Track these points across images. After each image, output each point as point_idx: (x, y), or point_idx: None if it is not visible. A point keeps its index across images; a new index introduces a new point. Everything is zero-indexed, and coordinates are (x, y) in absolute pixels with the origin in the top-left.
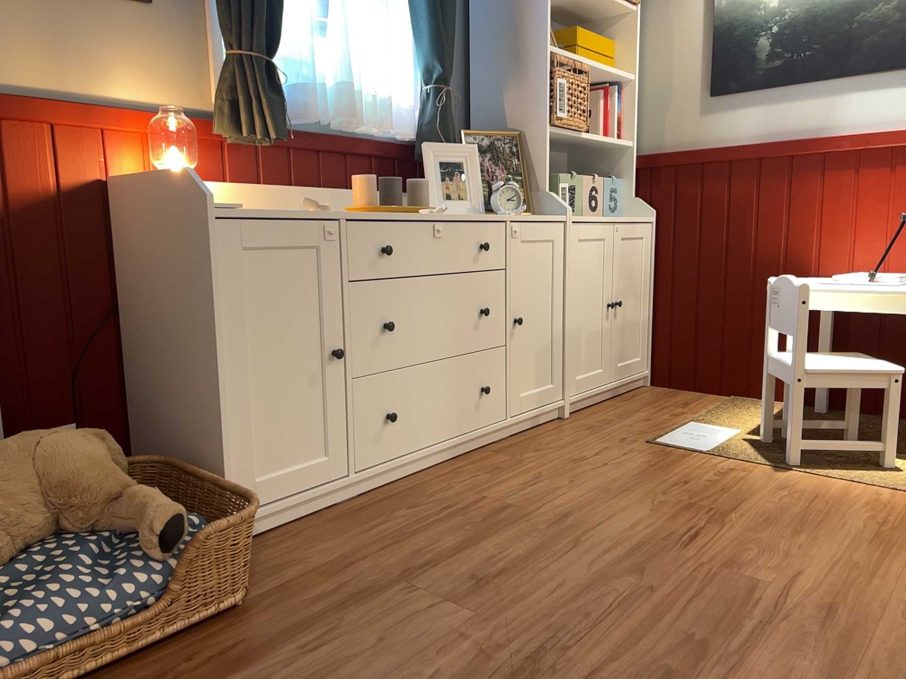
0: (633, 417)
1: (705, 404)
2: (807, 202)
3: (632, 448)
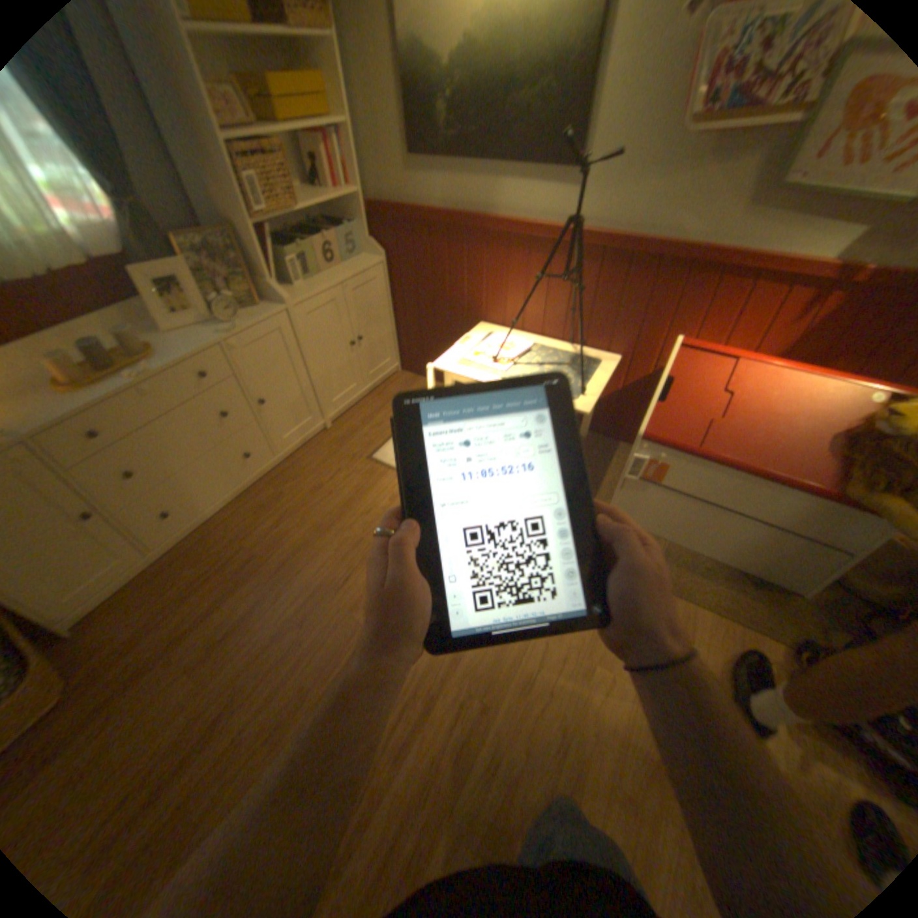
0: (372, 423)
1: None
2: (480, 267)
3: (355, 468)
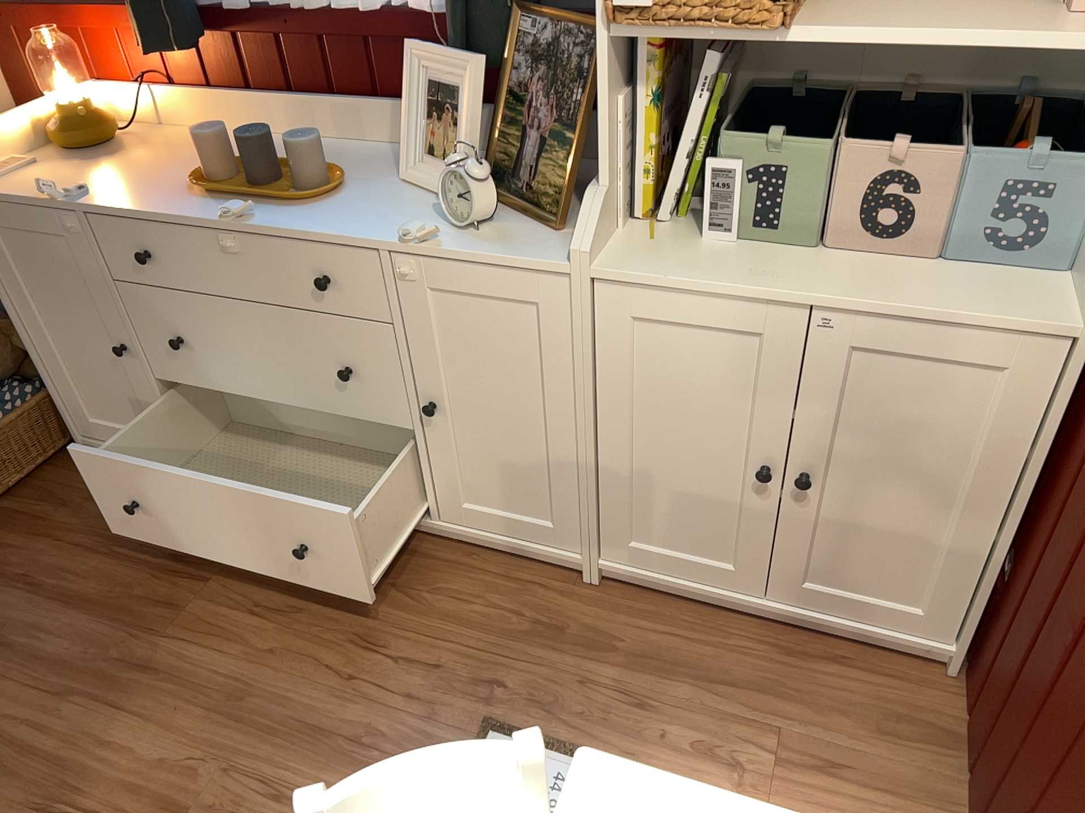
0: (649, 680)
1: (844, 810)
2: None
3: (446, 703)
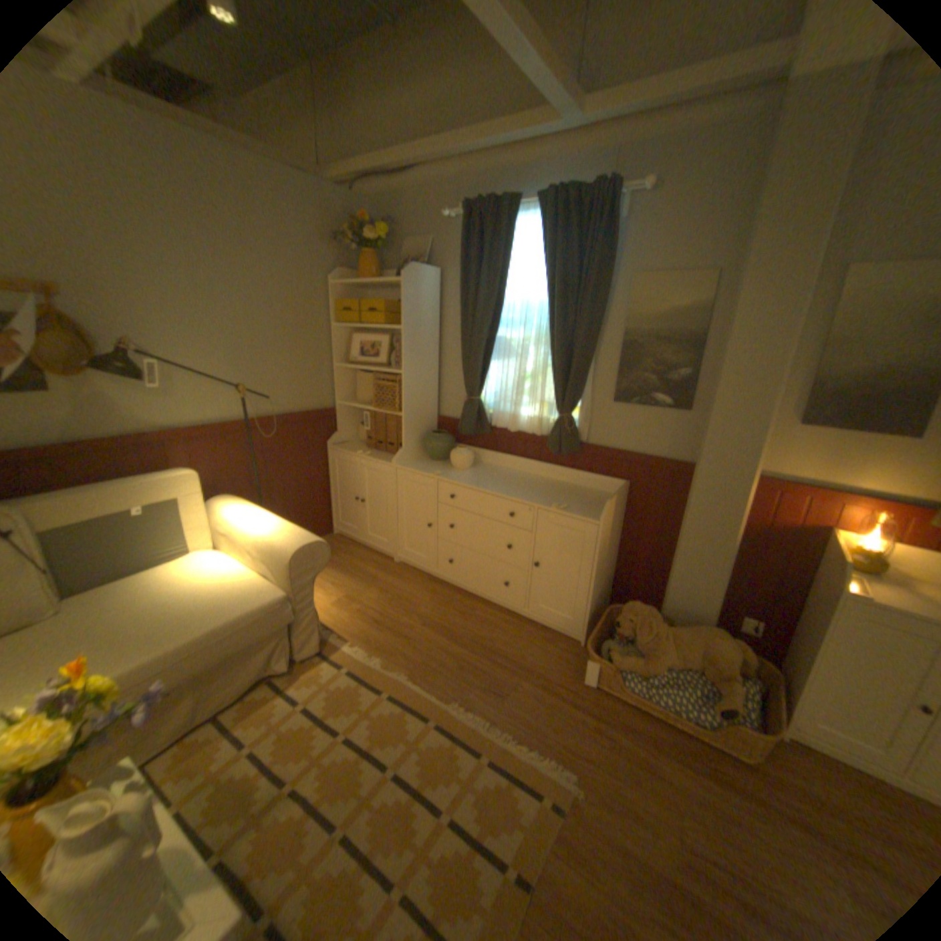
0: None
1: None
2: None
3: None
